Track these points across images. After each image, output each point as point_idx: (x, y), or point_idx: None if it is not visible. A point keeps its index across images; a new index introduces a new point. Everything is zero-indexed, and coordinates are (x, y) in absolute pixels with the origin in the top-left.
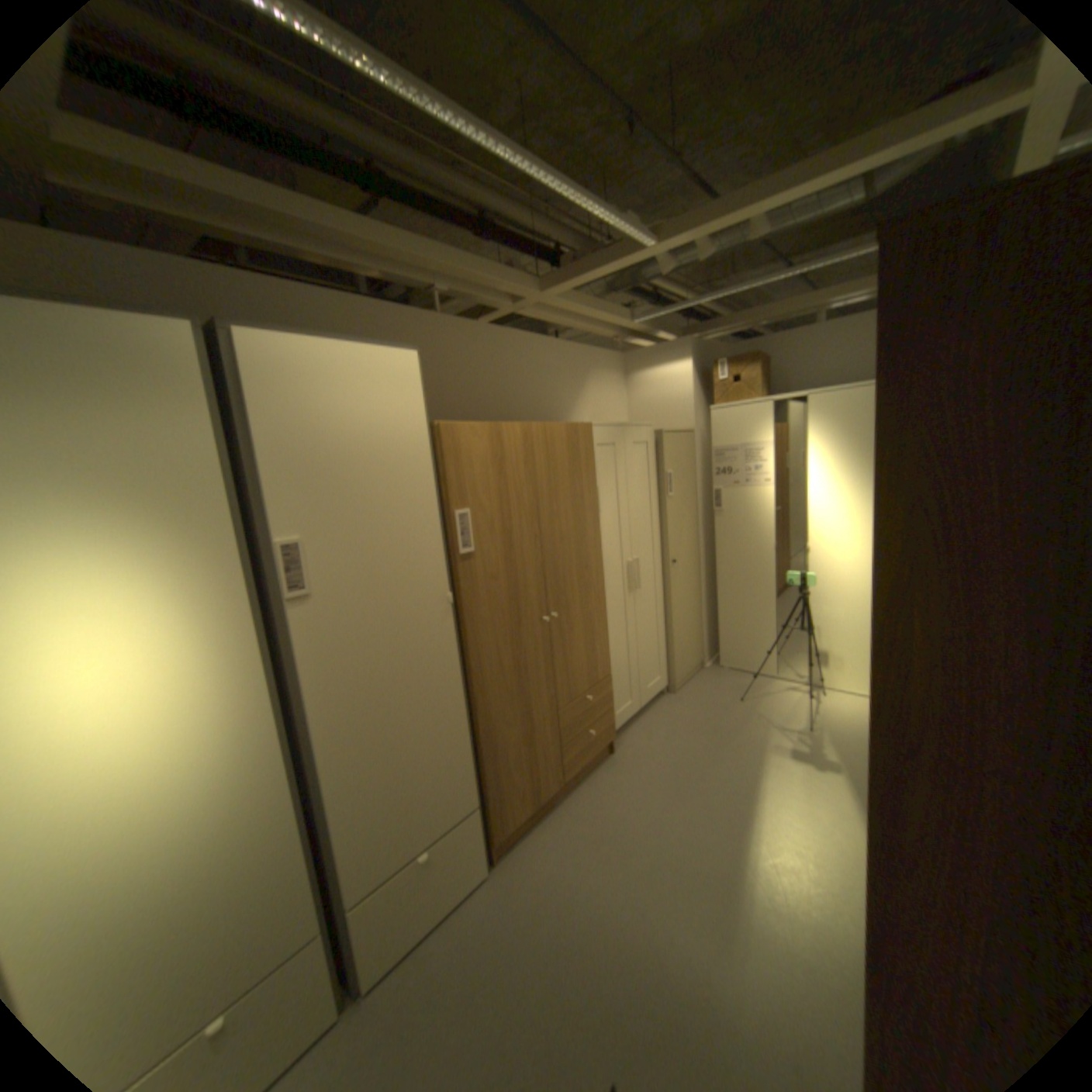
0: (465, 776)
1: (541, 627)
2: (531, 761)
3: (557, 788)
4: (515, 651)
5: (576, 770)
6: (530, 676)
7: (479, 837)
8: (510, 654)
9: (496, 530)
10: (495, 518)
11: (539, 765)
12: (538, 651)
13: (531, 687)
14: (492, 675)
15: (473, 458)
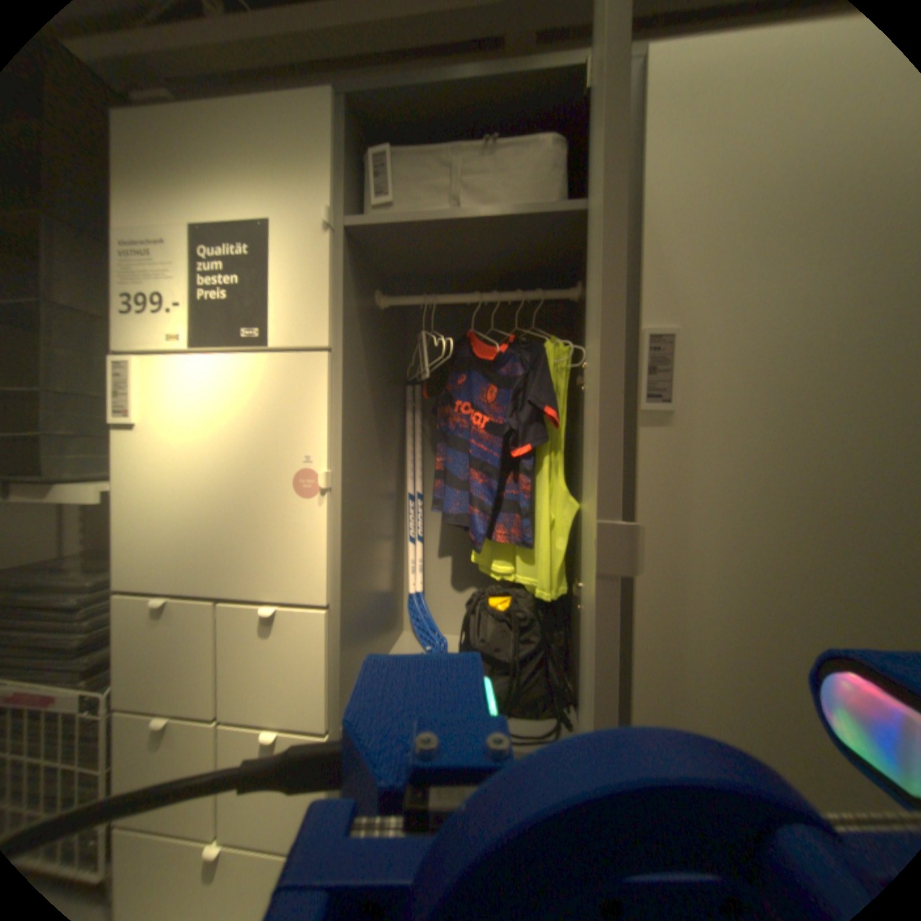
0: None
1: None
2: None
3: None
4: None
5: None
6: None
7: None
8: None
9: None
10: None
11: None
12: None
13: None
14: None
15: None
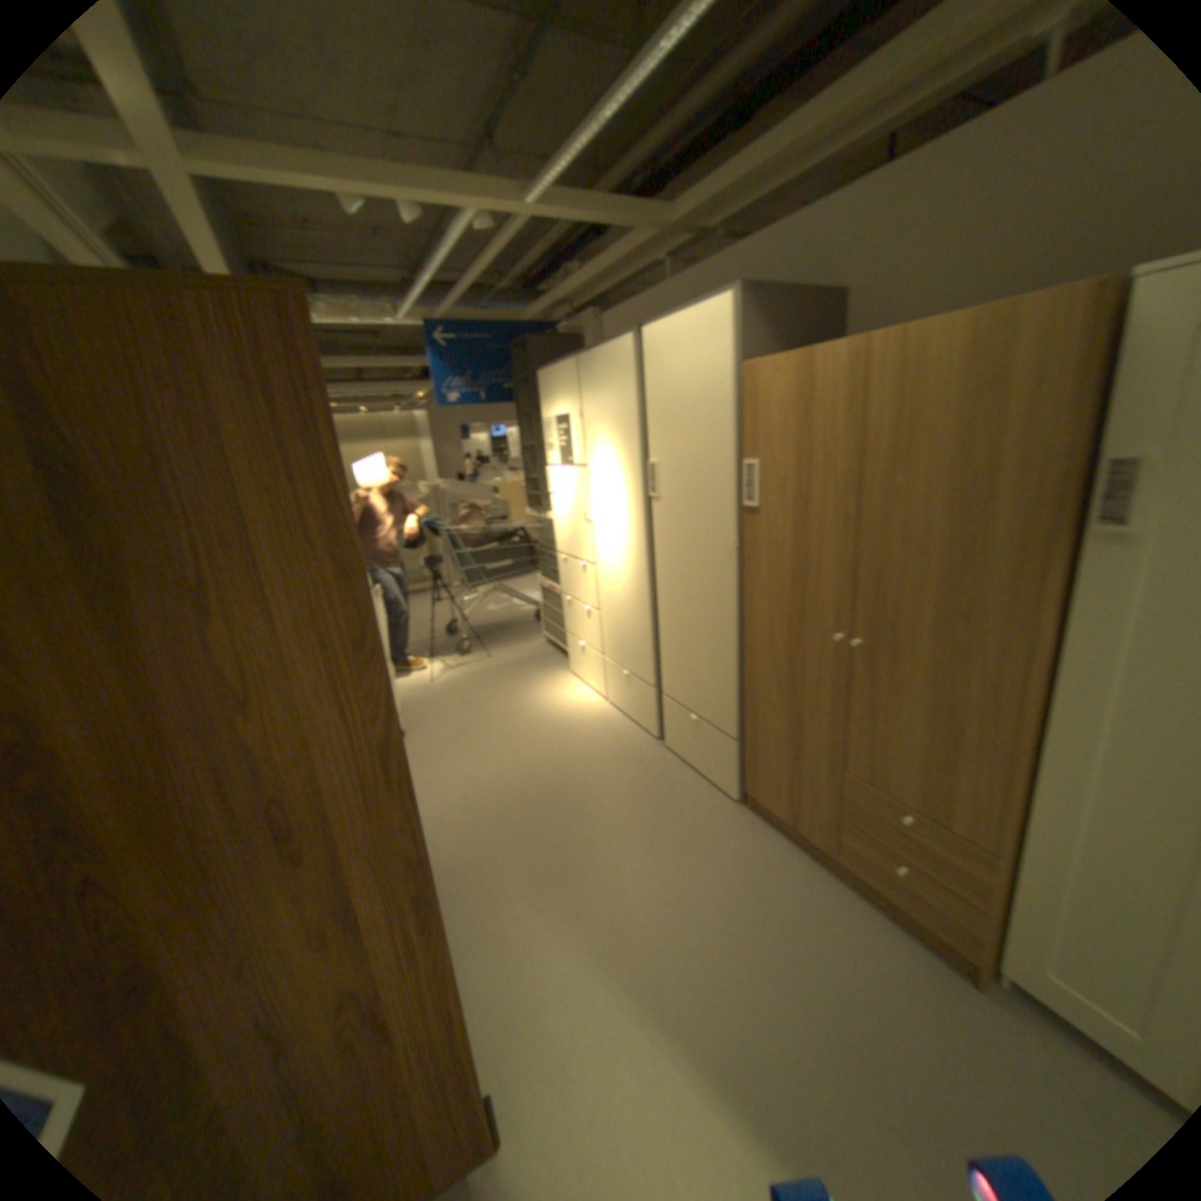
0: (732, 705)
1: (840, 646)
2: (798, 776)
3: (830, 851)
4: (796, 644)
5: (870, 880)
6: (812, 689)
7: (738, 766)
8: (789, 641)
9: (791, 491)
10: (792, 476)
11: (808, 794)
12: (829, 670)
13: (811, 701)
14: (766, 645)
15: (774, 401)
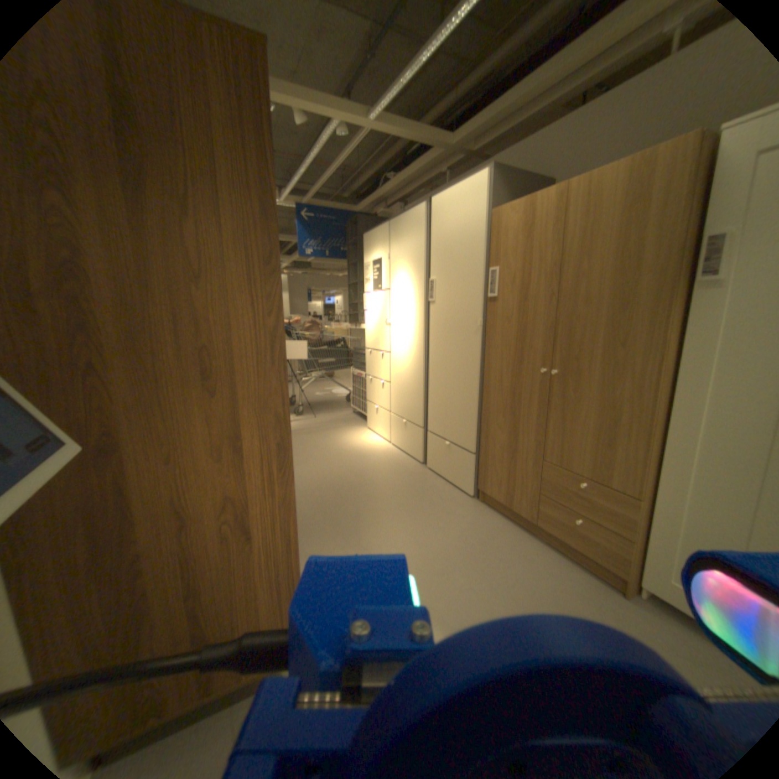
0: (469, 430)
1: (540, 378)
2: (510, 471)
3: (528, 520)
4: (512, 381)
5: (553, 535)
6: (521, 409)
7: (471, 472)
8: (508, 381)
9: (514, 283)
10: (515, 274)
11: (516, 482)
12: (532, 395)
13: (520, 418)
14: (494, 386)
15: (506, 229)
